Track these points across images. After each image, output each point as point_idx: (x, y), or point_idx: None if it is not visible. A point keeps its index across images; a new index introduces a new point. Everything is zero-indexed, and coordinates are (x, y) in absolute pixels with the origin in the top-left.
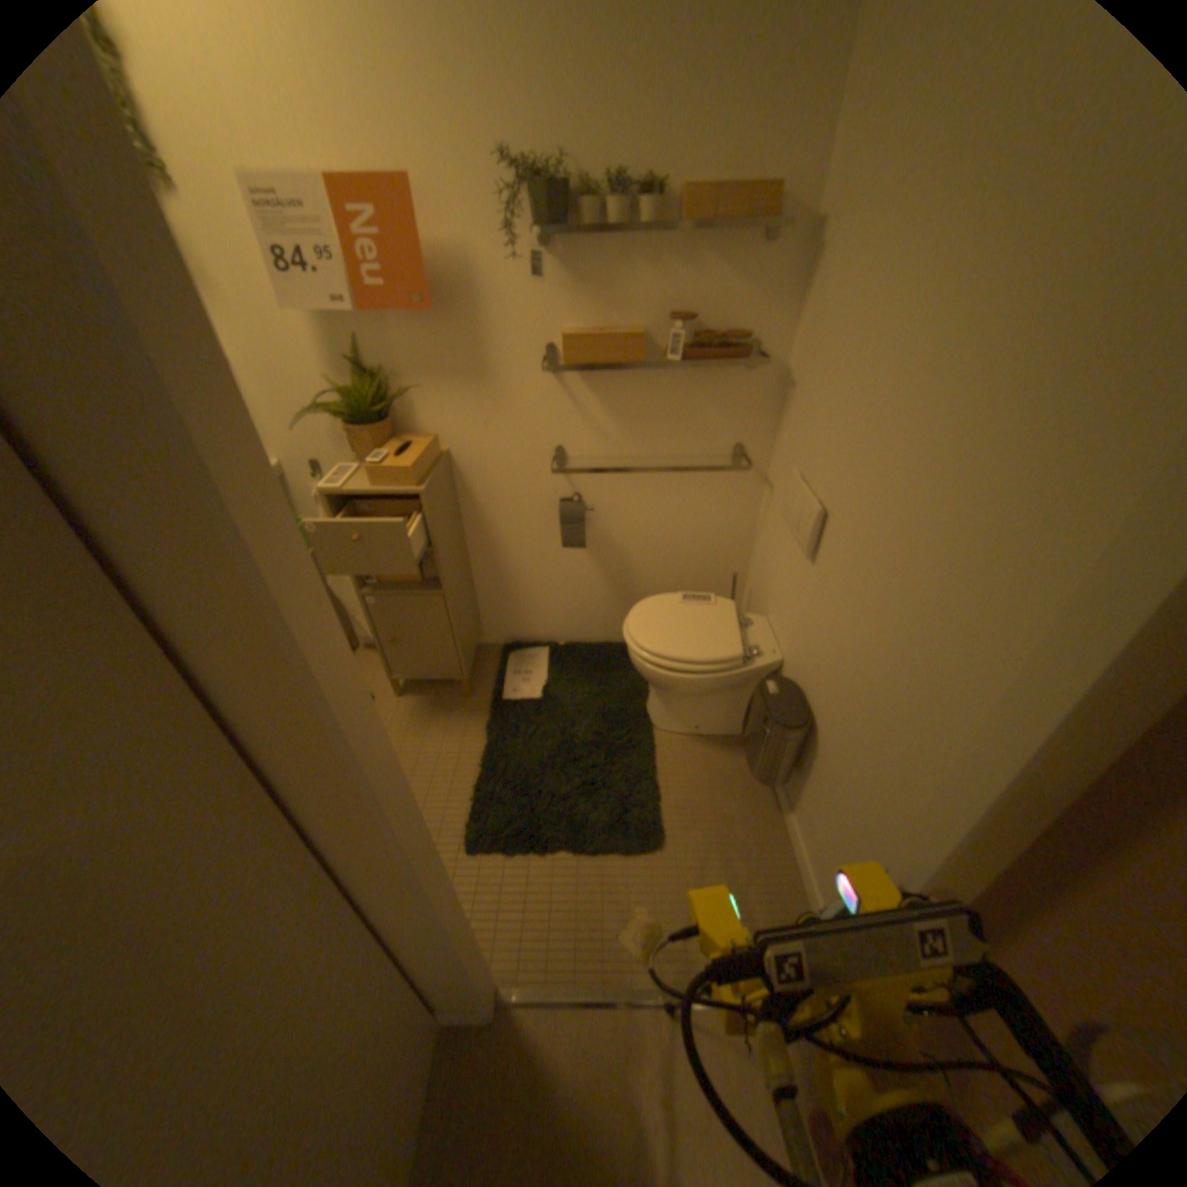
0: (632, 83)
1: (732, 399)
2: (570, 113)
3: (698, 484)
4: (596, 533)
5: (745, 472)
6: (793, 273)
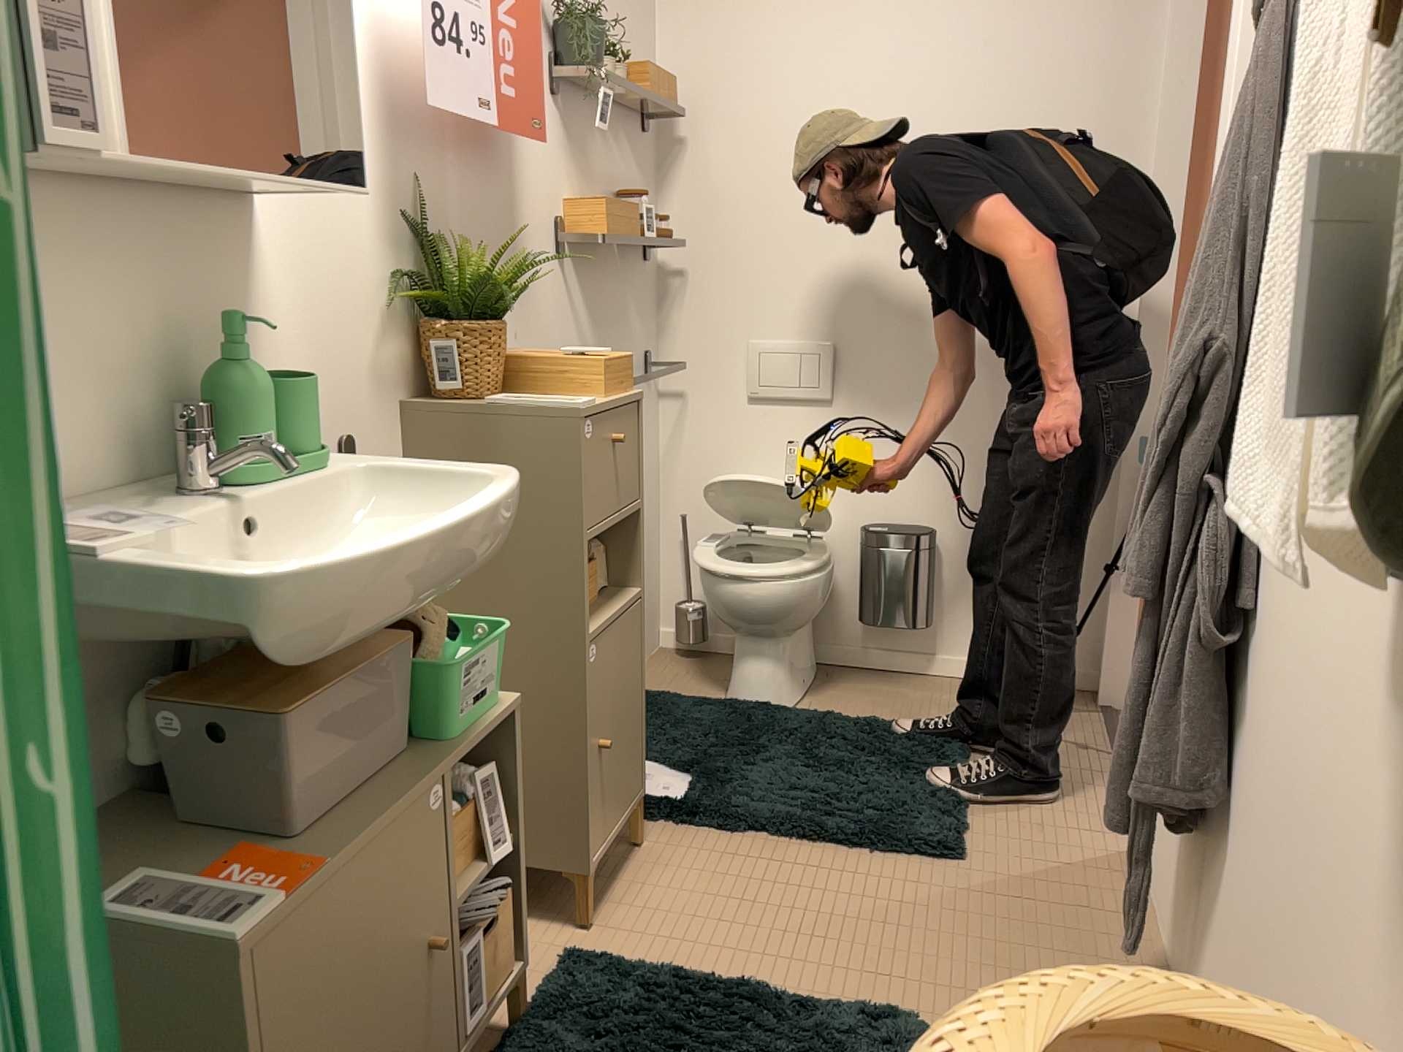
0: None
1: (641, 297)
2: None
3: None
4: None
5: (651, 385)
6: (653, 170)
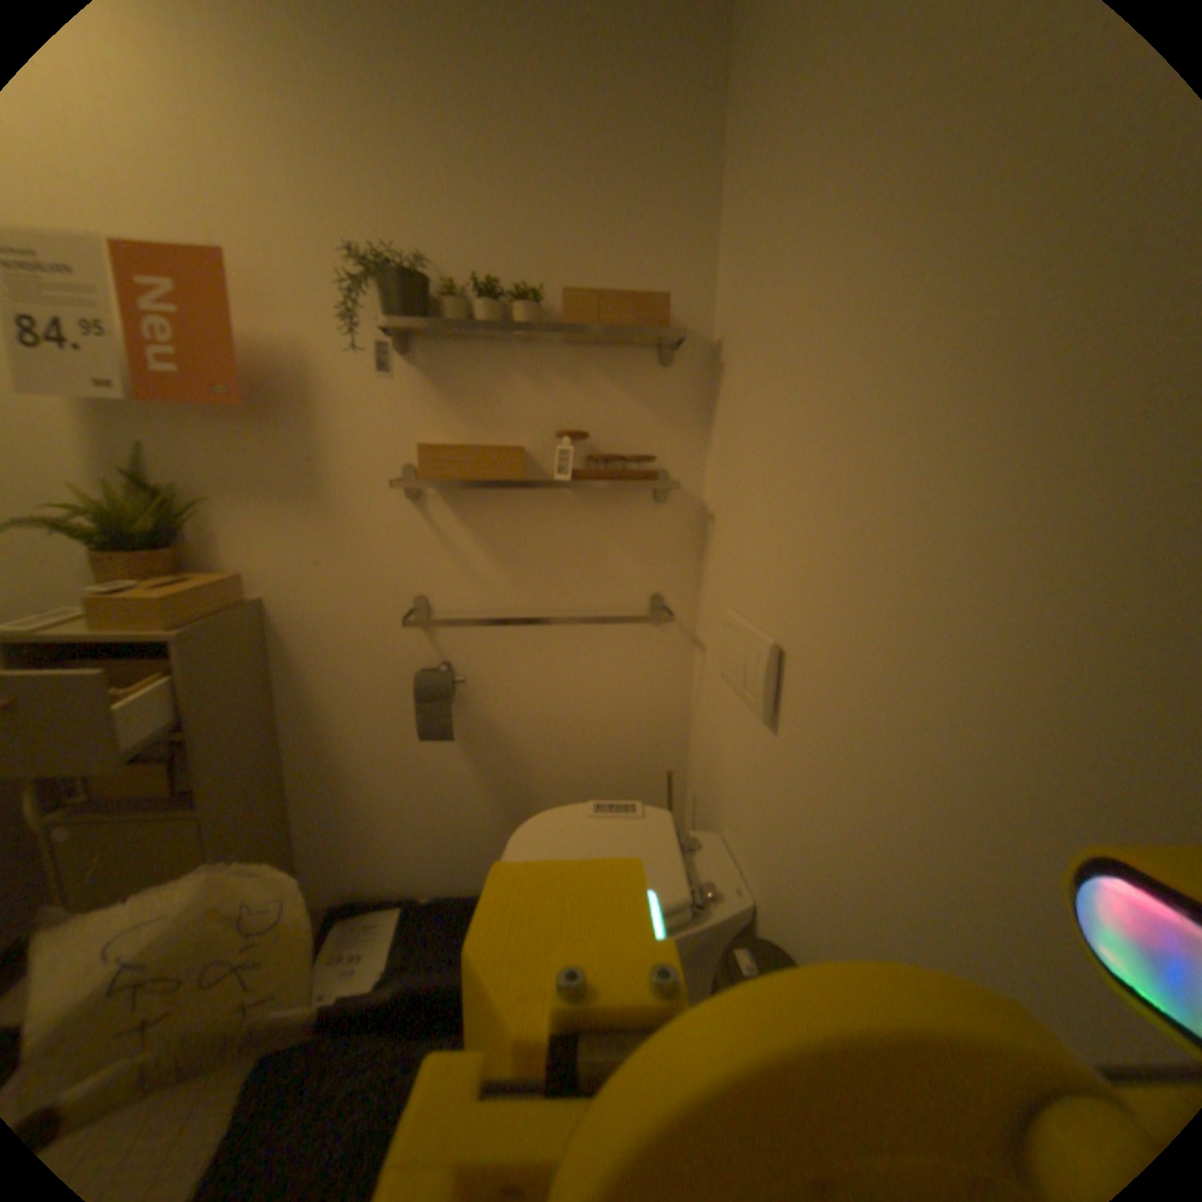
0: (499, 198)
1: (643, 535)
2: (430, 219)
3: (610, 644)
4: (475, 716)
5: (669, 627)
6: (695, 395)
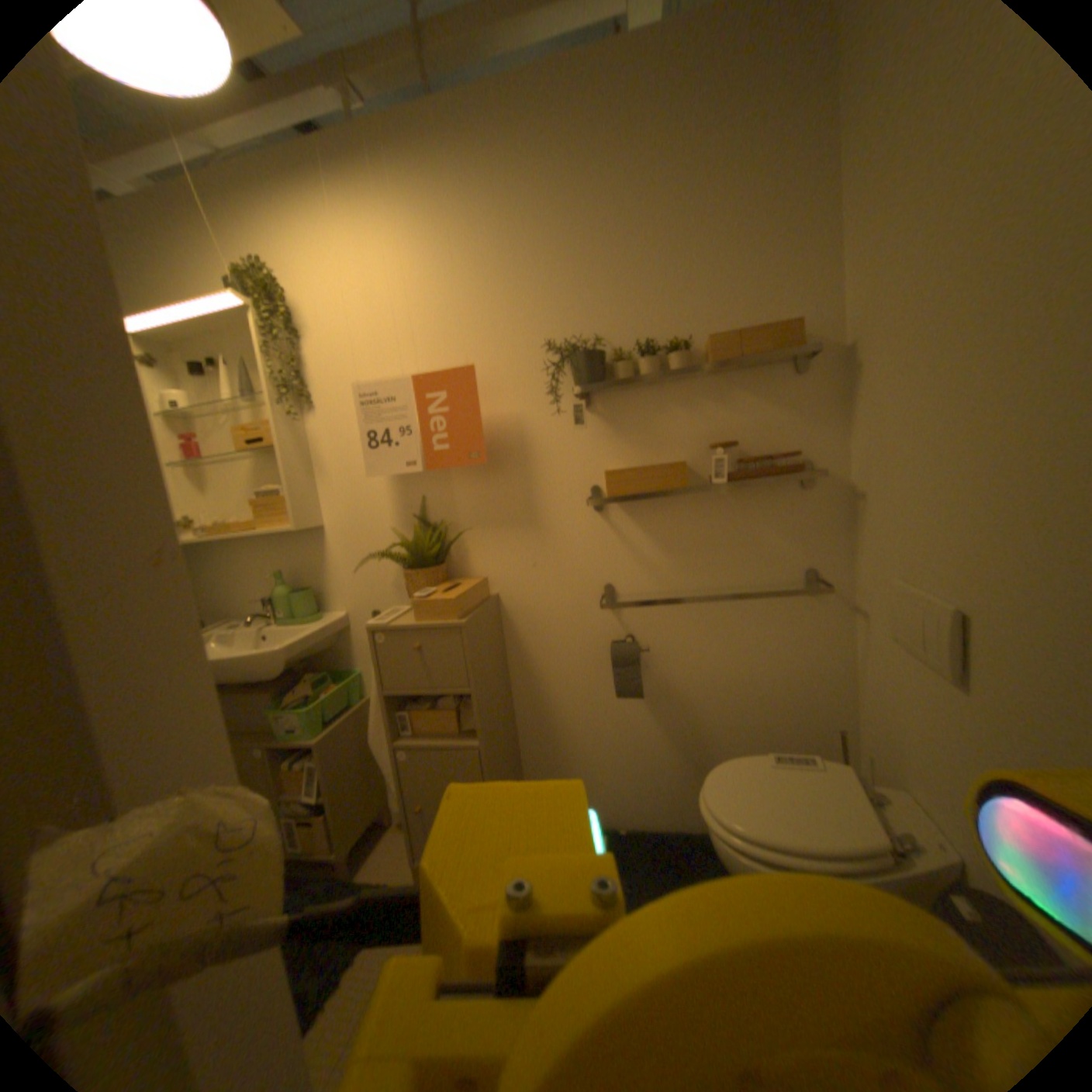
0: (653, 280)
1: (795, 519)
2: (604, 308)
3: (772, 616)
4: (656, 679)
5: (828, 598)
6: (835, 393)
